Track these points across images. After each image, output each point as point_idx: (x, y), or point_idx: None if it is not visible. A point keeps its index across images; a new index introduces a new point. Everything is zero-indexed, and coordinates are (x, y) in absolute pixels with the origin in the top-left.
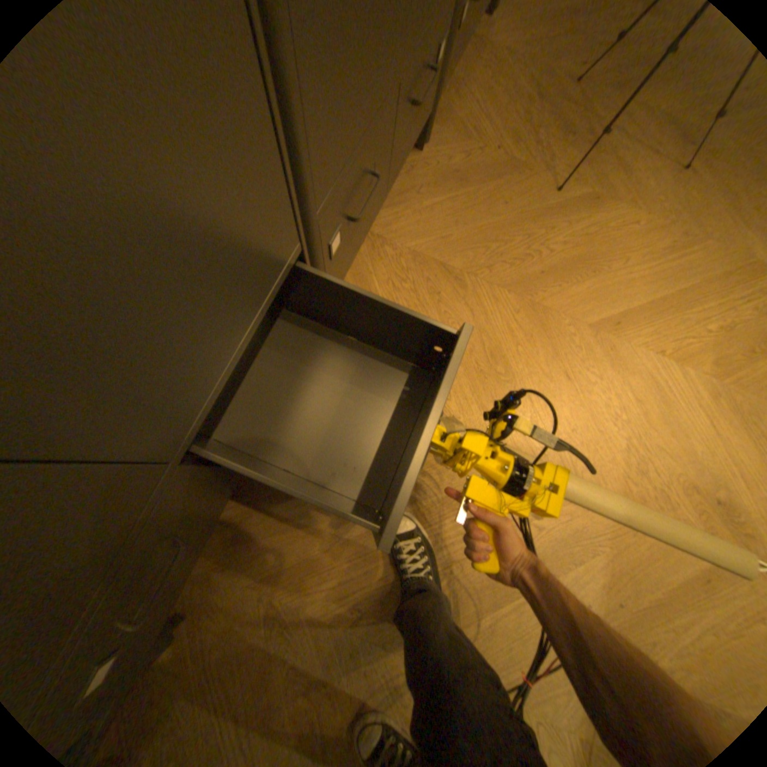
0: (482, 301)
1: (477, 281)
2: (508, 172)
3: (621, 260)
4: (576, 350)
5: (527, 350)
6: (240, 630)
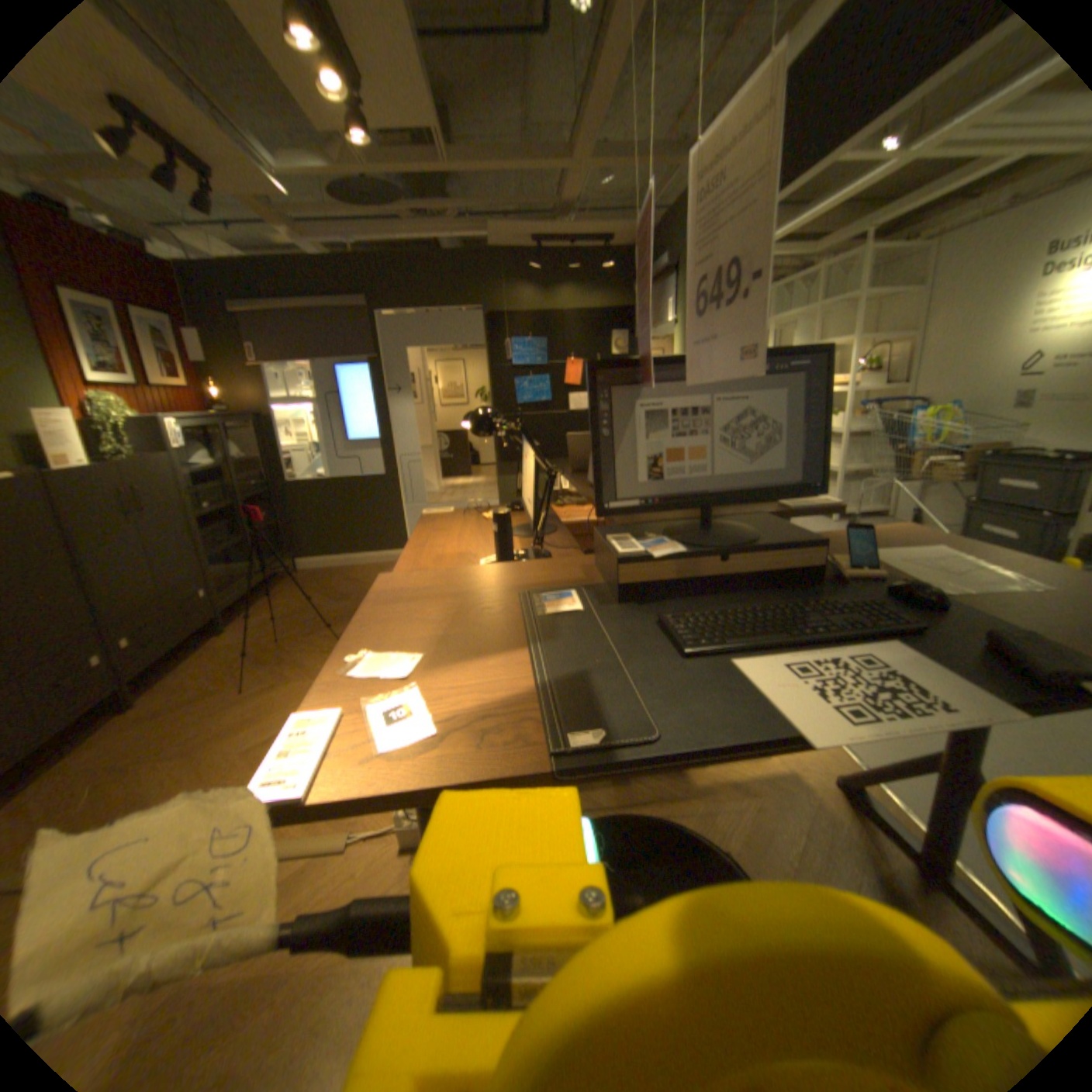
0: (140, 772)
1: (142, 762)
2: (200, 695)
3: (282, 706)
4: (222, 768)
5: (172, 785)
6: None
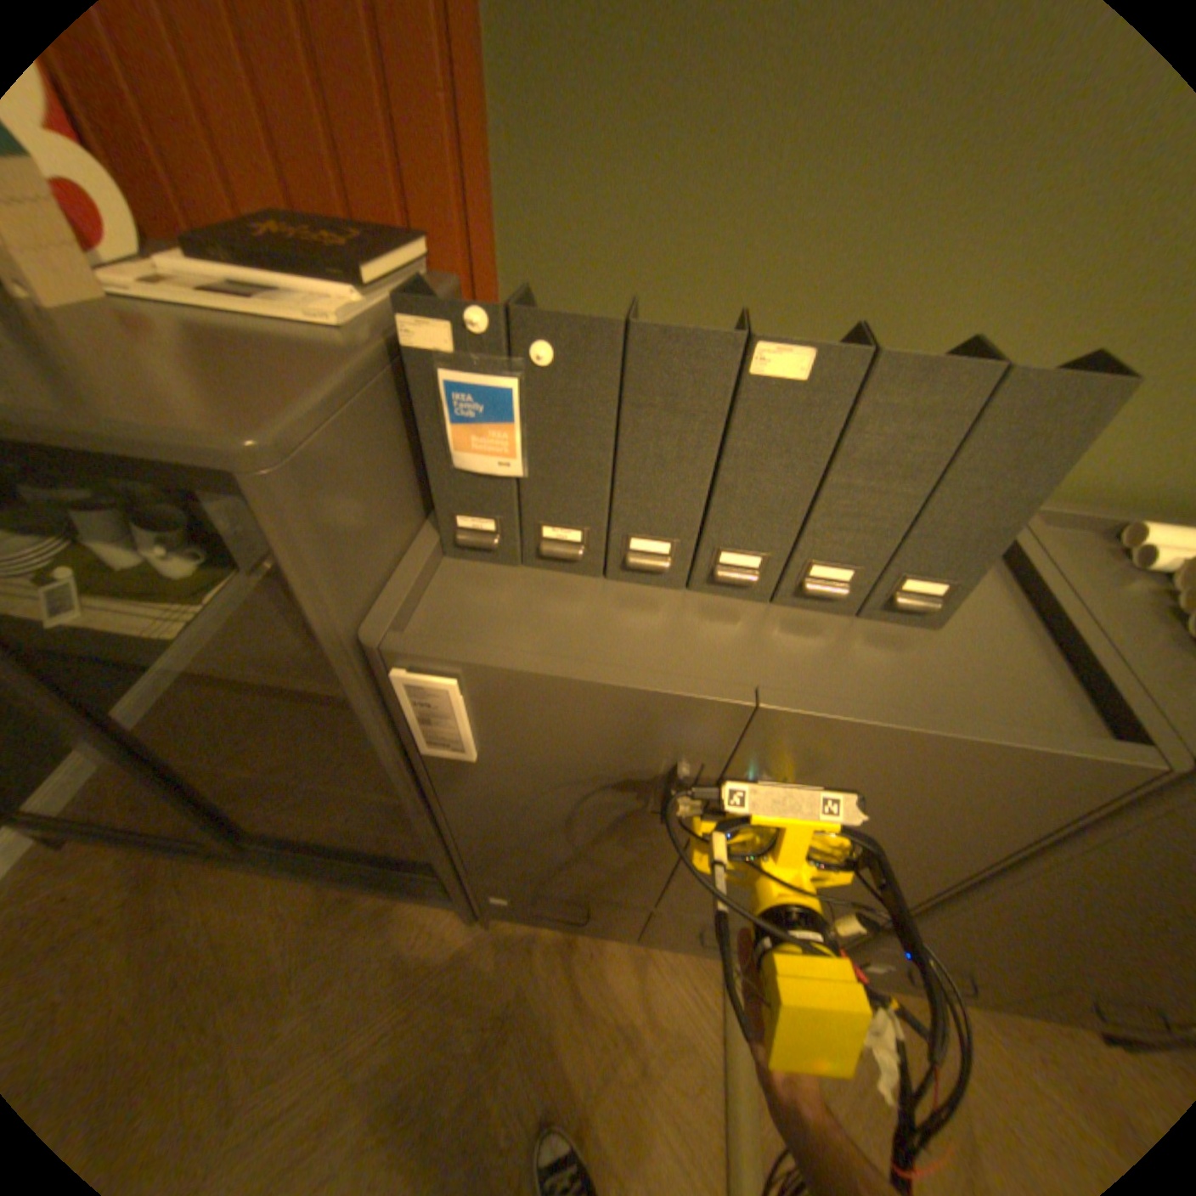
0: None
1: None
2: None
3: None
4: None
5: None
6: (481, 995)
